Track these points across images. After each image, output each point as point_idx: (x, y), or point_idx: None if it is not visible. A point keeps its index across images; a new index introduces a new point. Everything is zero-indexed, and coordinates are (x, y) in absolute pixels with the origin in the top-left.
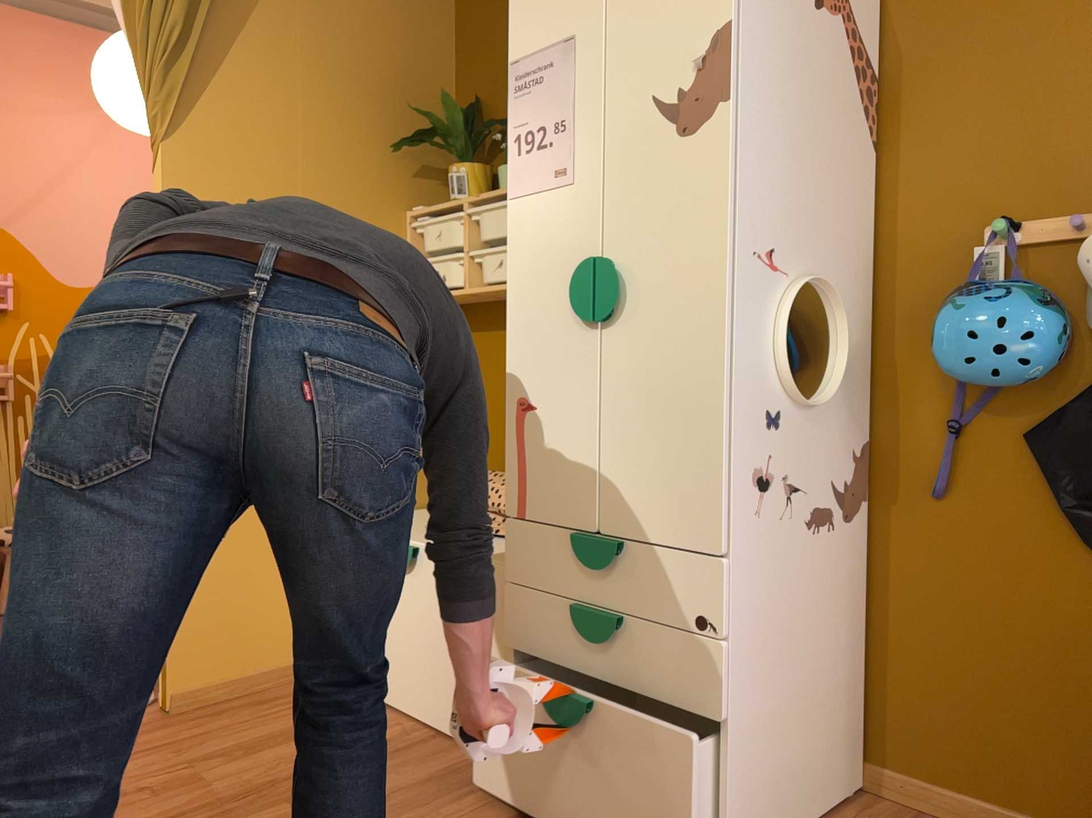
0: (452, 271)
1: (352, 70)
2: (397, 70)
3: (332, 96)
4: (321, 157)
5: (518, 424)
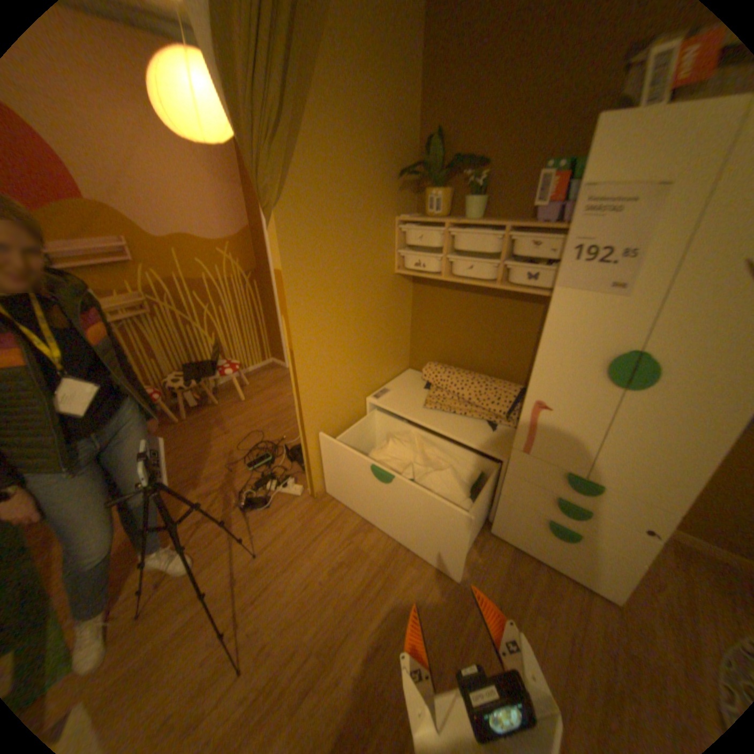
0: (430, 264)
1: (368, 114)
2: (391, 107)
3: (358, 140)
4: (355, 192)
5: (534, 413)
